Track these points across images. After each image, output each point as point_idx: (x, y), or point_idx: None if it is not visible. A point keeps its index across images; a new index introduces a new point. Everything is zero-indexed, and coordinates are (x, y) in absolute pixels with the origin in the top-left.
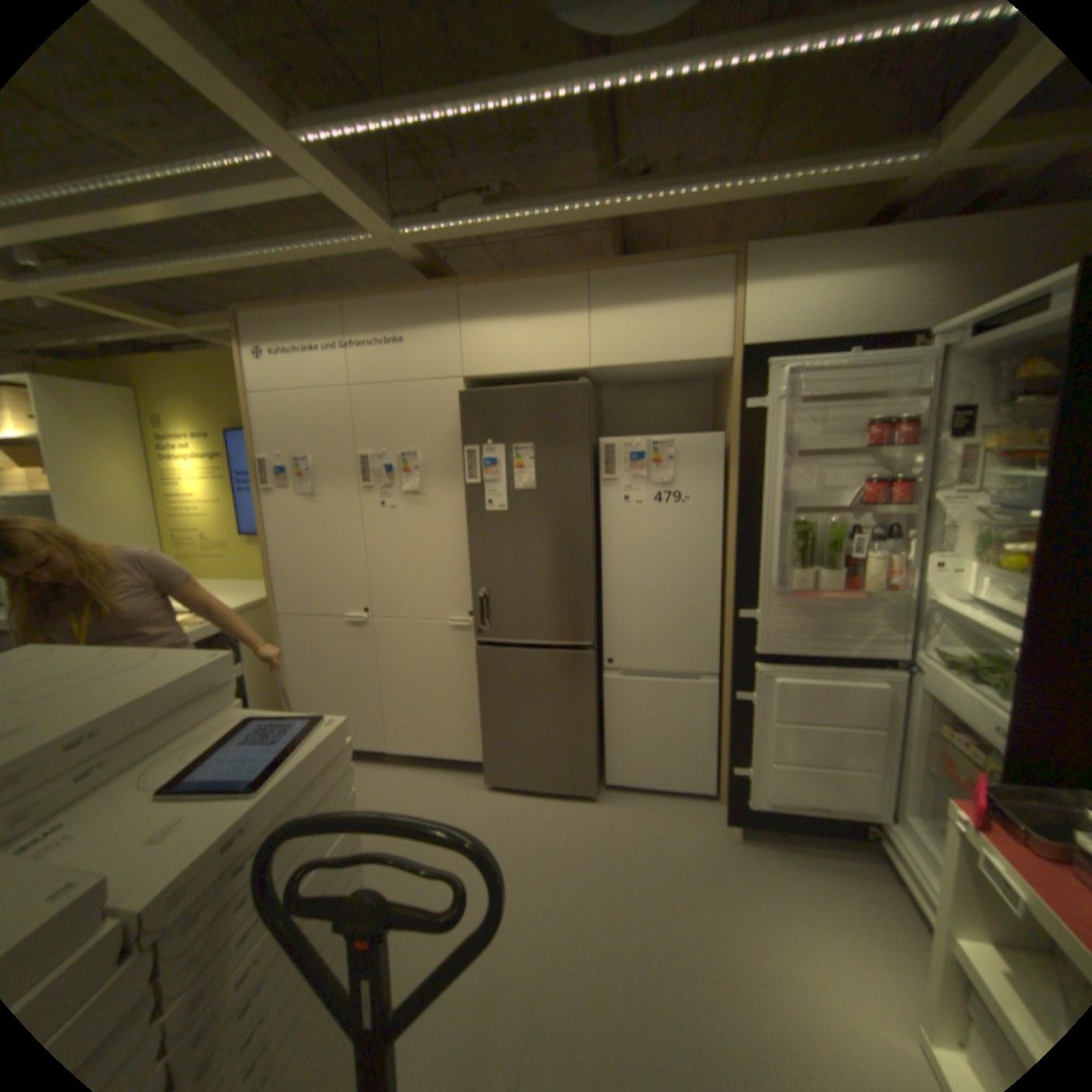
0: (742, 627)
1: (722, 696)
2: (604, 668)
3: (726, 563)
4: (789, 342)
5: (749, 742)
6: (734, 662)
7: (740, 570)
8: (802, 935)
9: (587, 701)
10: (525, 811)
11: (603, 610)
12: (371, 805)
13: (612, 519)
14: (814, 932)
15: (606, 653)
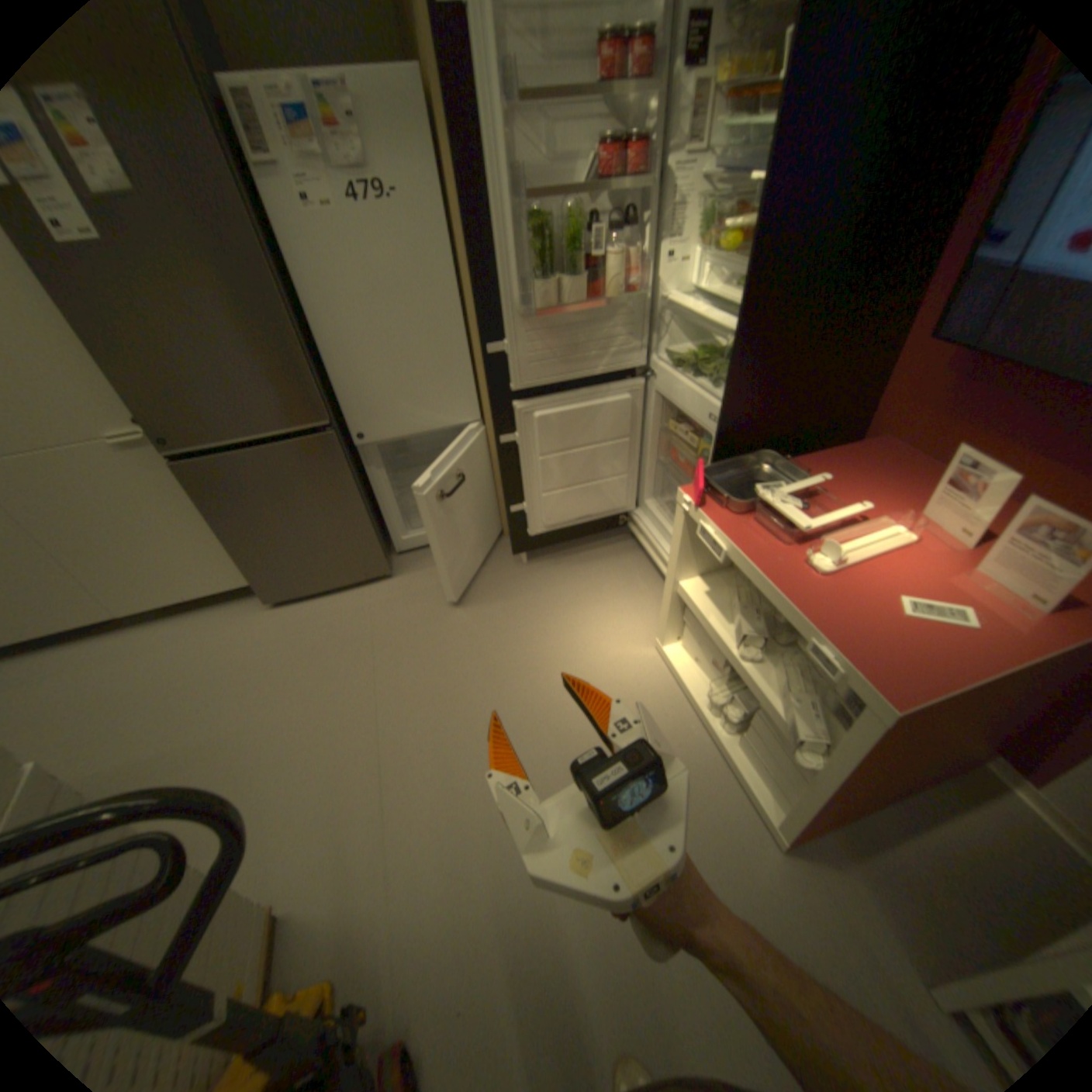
0: (493, 365)
1: (488, 443)
2: (356, 446)
3: (463, 286)
4: None
5: (519, 480)
6: (491, 406)
7: (479, 293)
8: (579, 613)
9: (347, 488)
10: (320, 613)
11: (331, 377)
12: (126, 678)
13: (293, 237)
14: (587, 607)
15: (352, 429)
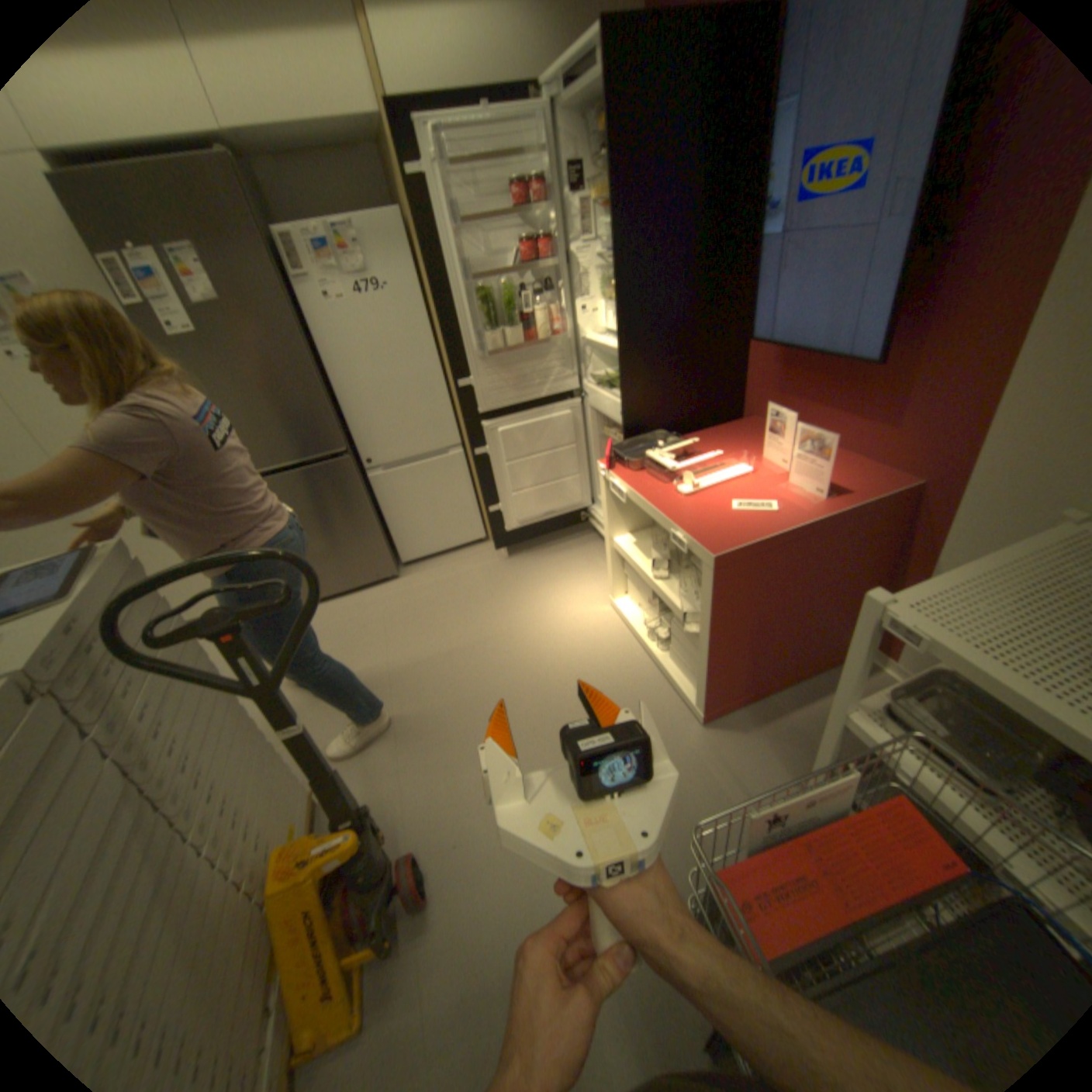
0: (463, 396)
1: (469, 462)
2: (366, 471)
3: (439, 345)
4: (424, 96)
5: (493, 485)
6: (465, 427)
7: (450, 347)
8: (549, 588)
9: (360, 501)
10: (341, 608)
11: (345, 418)
12: None
13: (318, 321)
14: (556, 583)
15: (362, 456)
